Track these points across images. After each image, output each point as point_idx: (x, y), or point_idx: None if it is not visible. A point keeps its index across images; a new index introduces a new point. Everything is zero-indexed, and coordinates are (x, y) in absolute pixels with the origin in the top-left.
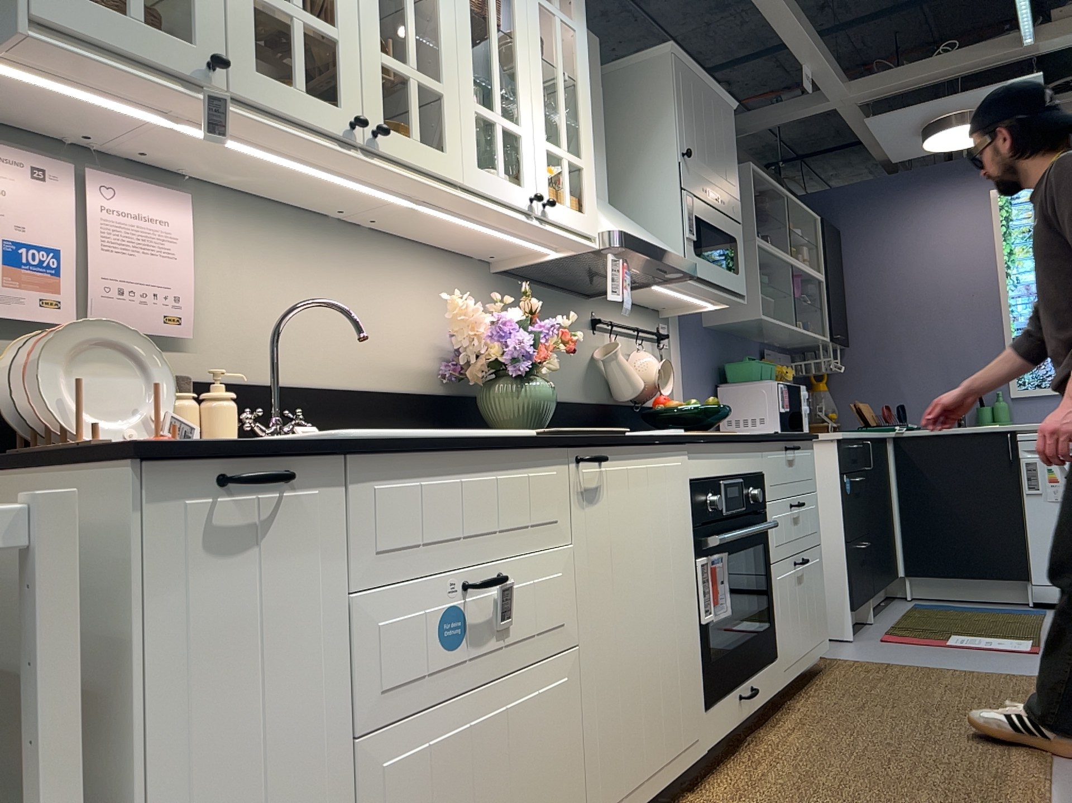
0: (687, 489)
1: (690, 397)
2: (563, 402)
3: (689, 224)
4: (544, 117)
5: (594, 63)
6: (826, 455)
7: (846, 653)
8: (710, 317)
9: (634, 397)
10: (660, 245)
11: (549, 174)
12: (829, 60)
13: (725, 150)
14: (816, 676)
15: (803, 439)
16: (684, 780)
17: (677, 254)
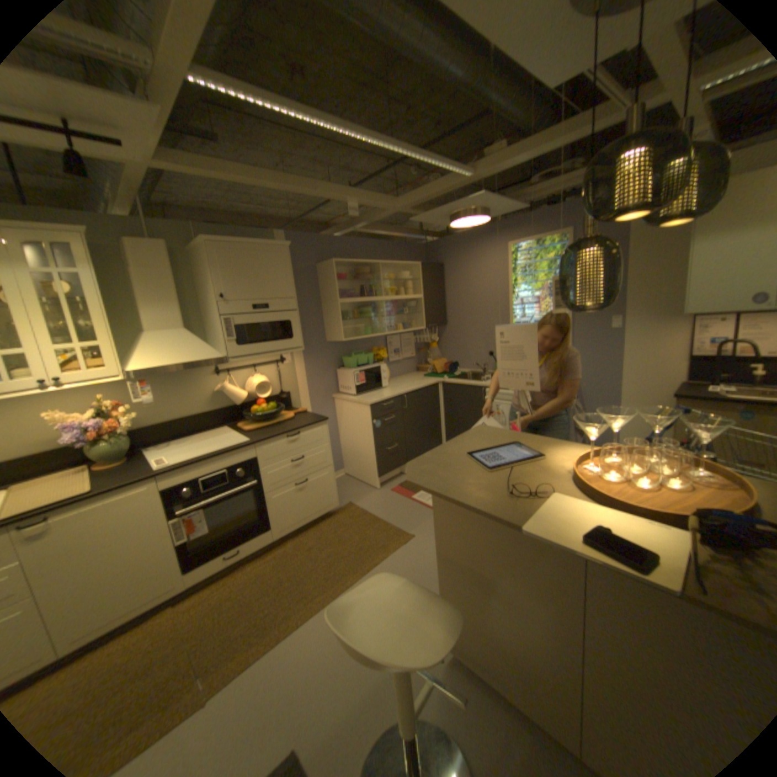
0: (153, 497)
1: (310, 381)
2: (189, 416)
3: (227, 333)
4: (58, 329)
5: (158, 255)
6: (367, 410)
7: (363, 500)
8: (328, 337)
9: (240, 403)
10: (188, 357)
11: (59, 361)
12: (364, 195)
13: (274, 275)
14: (325, 520)
15: (304, 427)
16: (164, 604)
17: (206, 357)
